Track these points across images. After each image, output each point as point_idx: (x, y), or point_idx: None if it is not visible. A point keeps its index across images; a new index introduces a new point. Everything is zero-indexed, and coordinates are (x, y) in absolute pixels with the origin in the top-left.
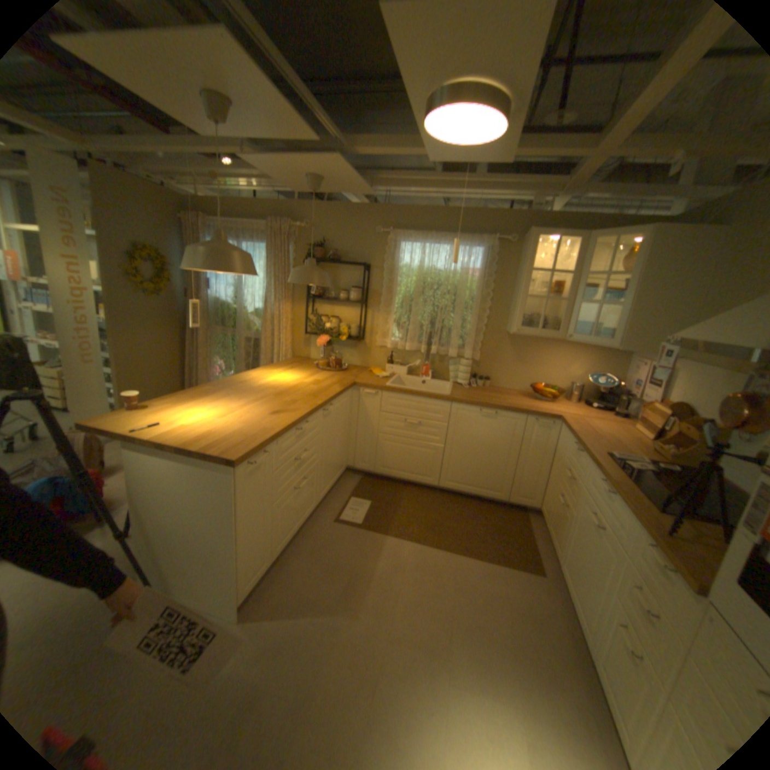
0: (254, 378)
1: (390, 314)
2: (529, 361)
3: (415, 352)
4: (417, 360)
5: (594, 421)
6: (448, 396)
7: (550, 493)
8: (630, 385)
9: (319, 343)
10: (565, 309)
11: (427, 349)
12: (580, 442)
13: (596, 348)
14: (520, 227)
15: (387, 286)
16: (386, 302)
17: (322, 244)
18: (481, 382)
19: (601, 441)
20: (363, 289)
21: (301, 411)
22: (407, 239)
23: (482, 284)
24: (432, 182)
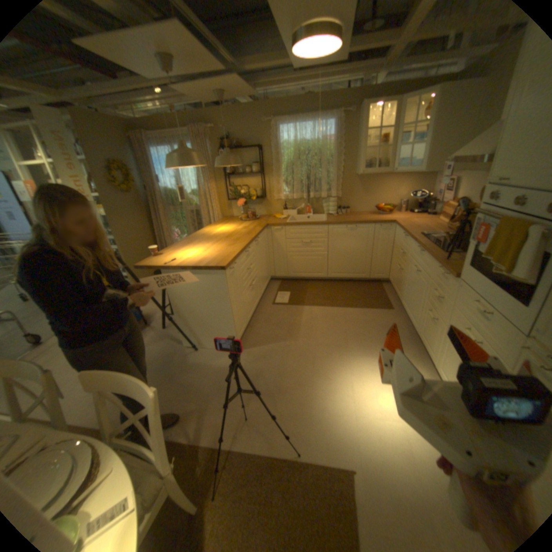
0: (207, 231)
1: (280, 177)
2: (372, 191)
3: (300, 199)
4: (302, 204)
5: (414, 220)
6: (325, 221)
7: (392, 267)
8: (435, 194)
9: (239, 204)
10: (391, 152)
11: (307, 195)
12: (405, 231)
13: (413, 174)
14: (357, 99)
15: (275, 158)
16: (276, 169)
17: (227, 136)
18: (344, 210)
19: (417, 228)
20: (259, 163)
21: (244, 242)
22: (283, 122)
23: (336, 145)
24: (294, 78)
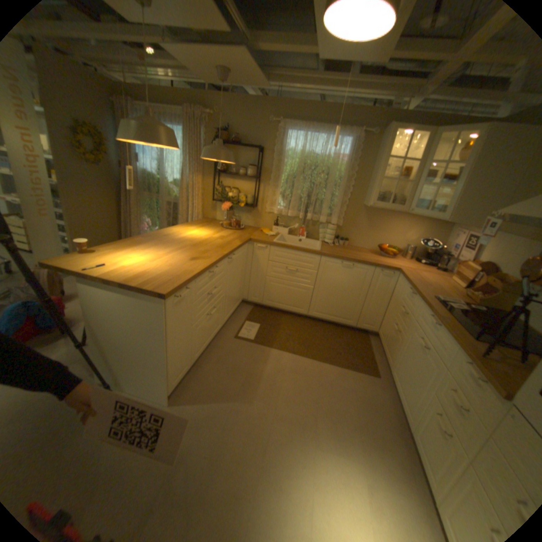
0: (175, 232)
1: (277, 188)
2: (378, 228)
3: (295, 217)
4: (296, 224)
5: (423, 273)
6: (319, 251)
7: (386, 322)
8: (450, 248)
9: (224, 208)
10: (410, 189)
11: (304, 215)
12: (415, 287)
13: (428, 219)
14: (382, 121)
15: (276, 165)
16: (275, 178)
17: (227, 128)
18: (342, 242)
19: (429, 288)
20: (258, 167)
21: (212, 259)
22: (294, 127)
23: (349, 167)
24: (316, 80)
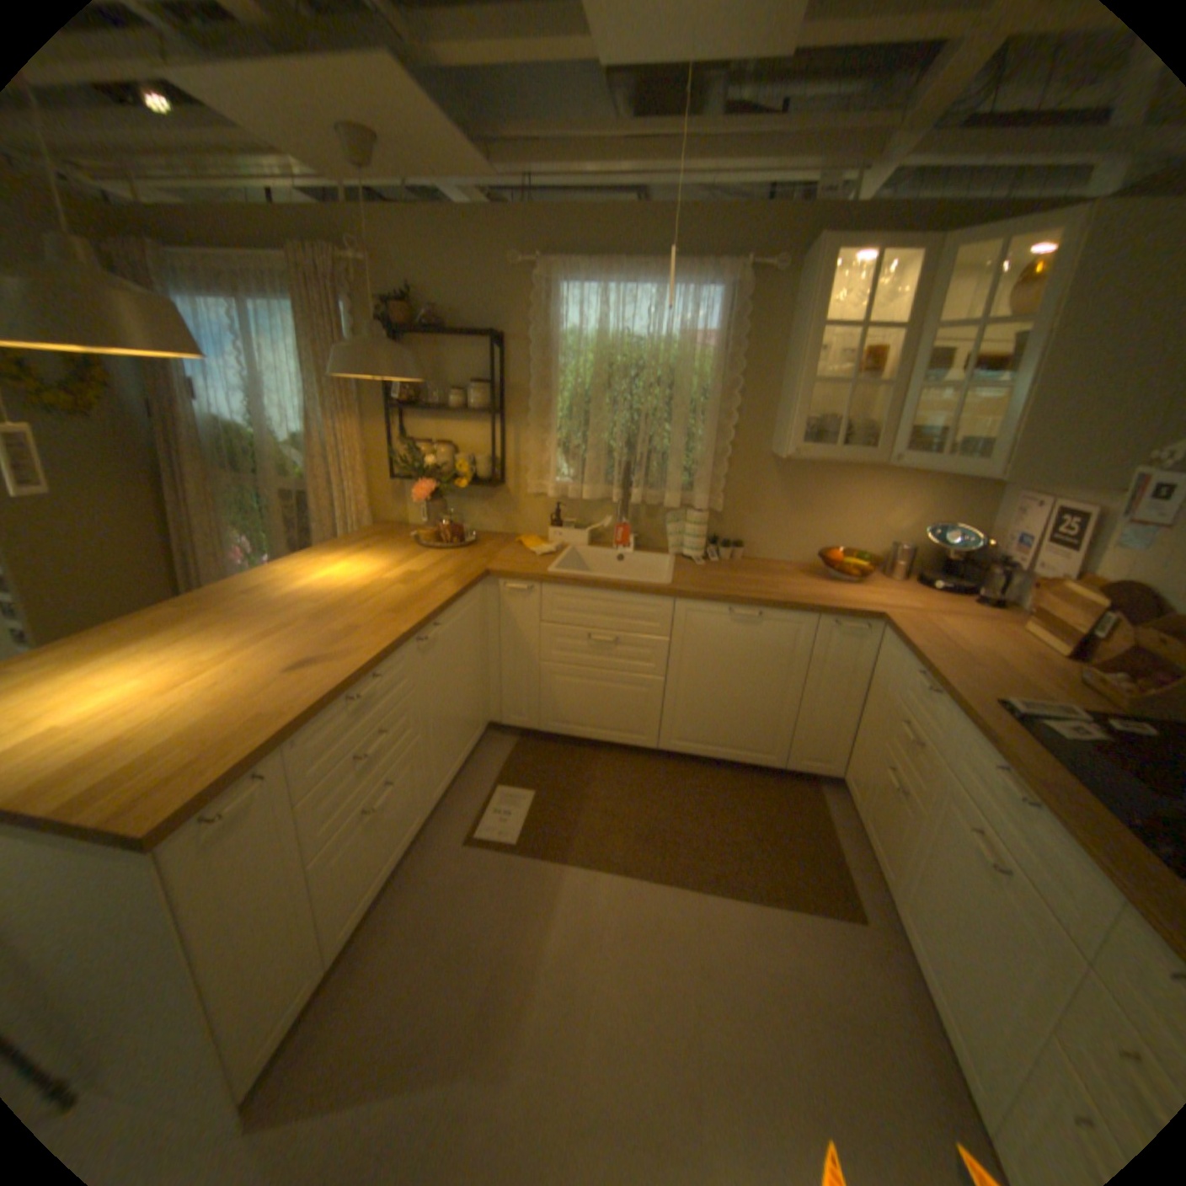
0: (281, 578)
1: (550, 431)
2: (815, 508)
3: (603, 501)
4: (607, 517)
5: (948, 621)
6: (668, 585)
7: (863, 755)
8: (1006, 545)
9: (418, 495)
10: (887, 403)
11: (624, 494)
12: (936, 674)
13: (939, 475)
14: (796, 238)
15: (541, 375)
16: (541, 407)
17: (406, 294)
18: (728, 552)
19: (976, 670)
20: (493, 383)
21: (361, 655)
22: (573, 275)
23: (724, 362)
24: (615, 147)
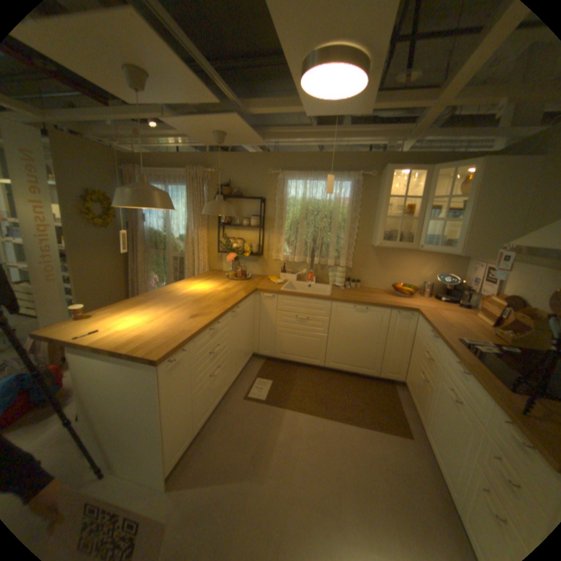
0: (178, 288)
1: (282, 235)
2: (390, 267)
3: (302, 262)
4: (304, 269)
5: (445, 312)
6: (329, 296)
7: (412, 370)
8: (470, 283)
9: (229, 259)
10: (416, 225)
11: (311, 260)
12: (436, 330)
13: (442, 254)
14: (379, 164)
15: (279, 214)
16: (278, 225)
17: (228, 183)
18: (354, 284)
19: (452, 329)
20: (260, 216)
21: (214, 314)
22: (293, 177)
23: (351, 209)
24: (310, 134)
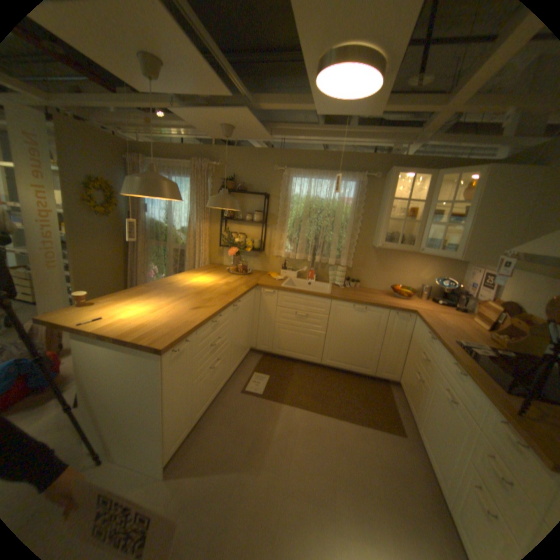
0: (180, 280)
1: (284, 232)
2: (390, 268)
3: (303, 260)
4: (304, 267)
5: (442, 315)
6: (329, 294)
7: (407, 370)
8: (468, 288)
9: (230, 253)
10: (418, 229)
11: (312, 258)
12: (434, 332)
13: (441, 258)
14: (384, 167)
15: (282, 211)
16: (281, 222)
17: (233, 178)
18: (353, 284)
19: (450, 332)
20: (264, 212)
21: (216, 307)
22: (298, 175)
23: (355, 210)
24: (317, 132)
